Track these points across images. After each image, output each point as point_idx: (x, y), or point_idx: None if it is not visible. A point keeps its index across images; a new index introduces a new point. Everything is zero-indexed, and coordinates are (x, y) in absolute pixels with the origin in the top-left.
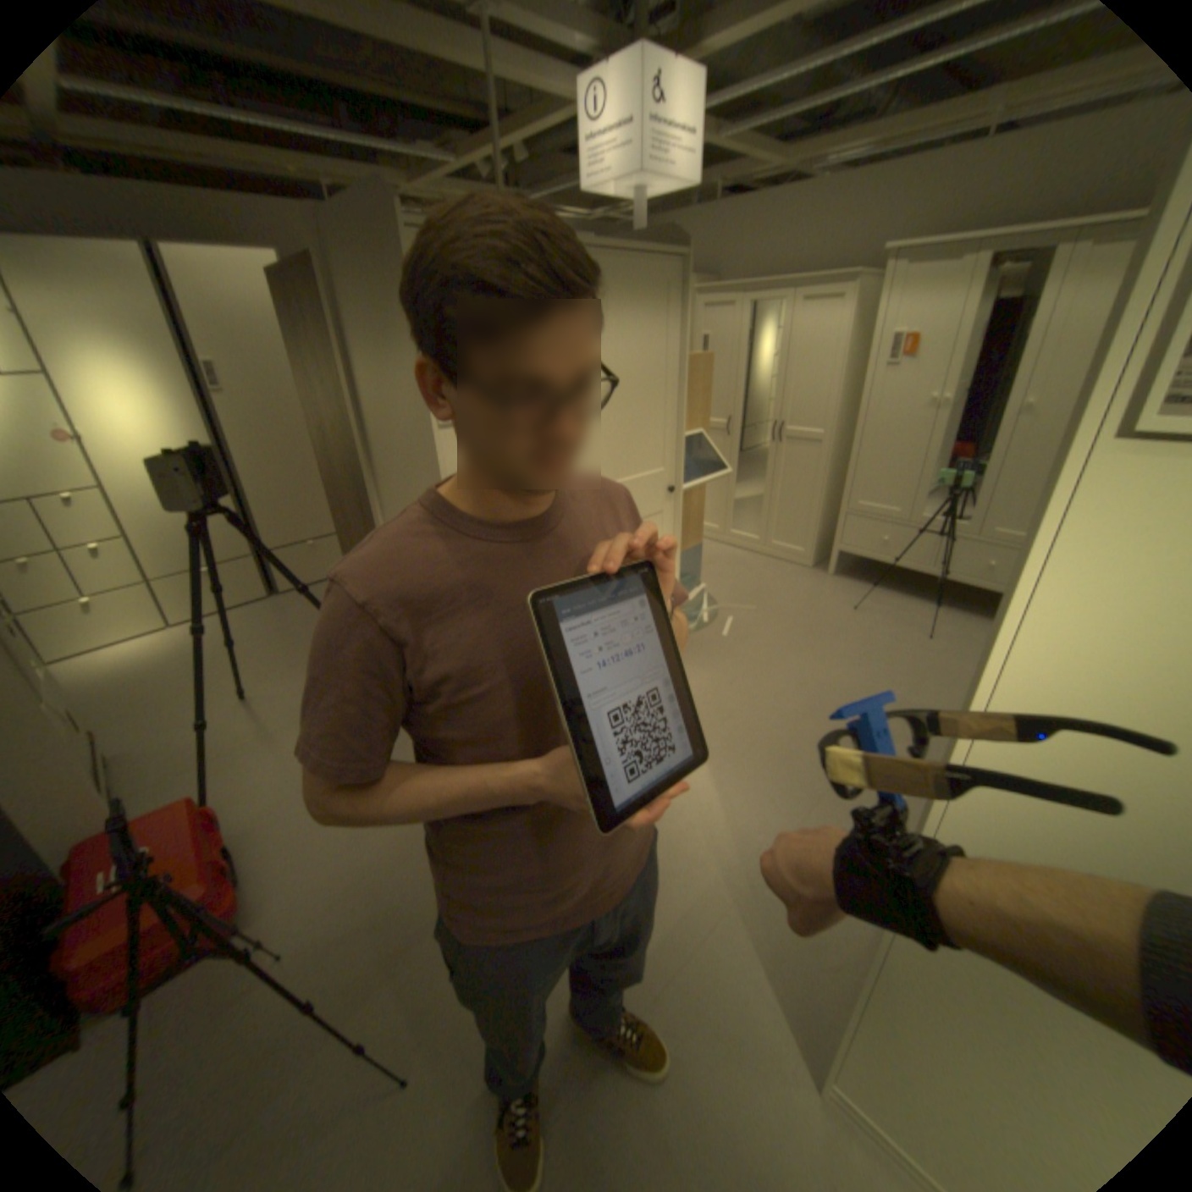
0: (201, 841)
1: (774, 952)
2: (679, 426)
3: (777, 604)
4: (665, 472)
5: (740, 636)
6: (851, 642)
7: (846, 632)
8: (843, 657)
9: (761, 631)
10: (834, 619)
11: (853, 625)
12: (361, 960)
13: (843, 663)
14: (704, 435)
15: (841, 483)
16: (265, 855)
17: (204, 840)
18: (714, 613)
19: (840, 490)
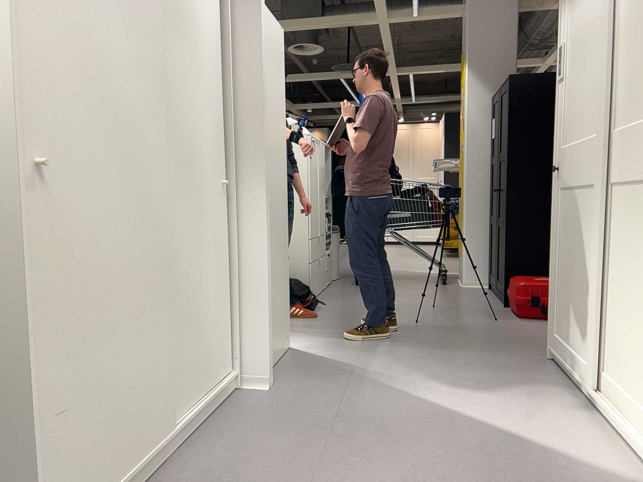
0: None
1: (326, 357)
2: None
3: None
4: None
5: None
6: None
7: None
8: None
9: None
10: None
11: None
12: (468, 323)
13: None
14: None
15: None
16: None
17: None
18: None
19: None
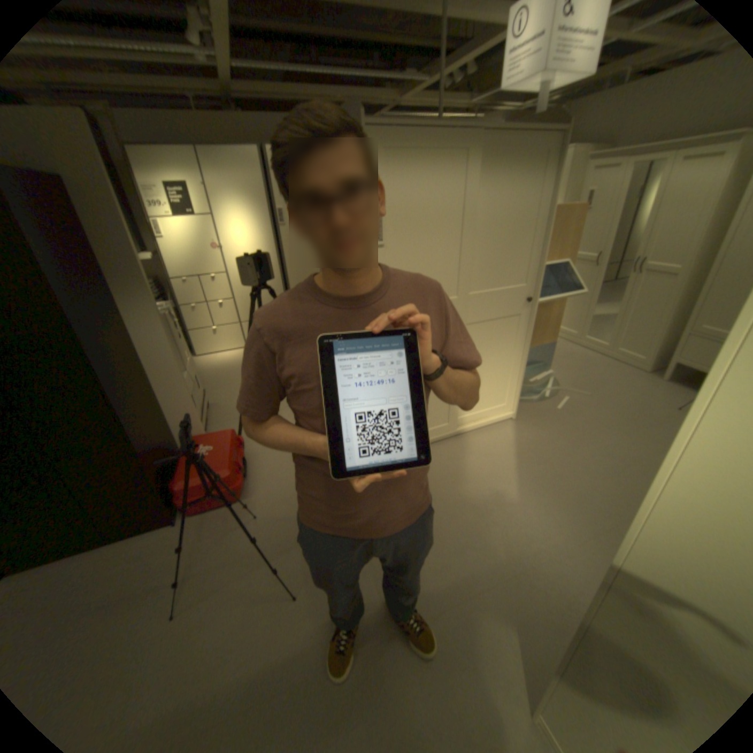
0: (234, 452)
1: (528, 620)
2: (550, 256)
3: (610, 394)
4: (531, 287)
5: (571, 411)
6: (668, 433)
7: (665, 425)
8: (656, 442)
9: (590, 411)
10: (658, 414)
11: (674, 421)
12: (290, 533)
13: (654, 447)
14: (570, 264)
15: (692, 309)
16: (261, 468)
17: (236, 452)
18: (555, 392)
19: (690, 315)
